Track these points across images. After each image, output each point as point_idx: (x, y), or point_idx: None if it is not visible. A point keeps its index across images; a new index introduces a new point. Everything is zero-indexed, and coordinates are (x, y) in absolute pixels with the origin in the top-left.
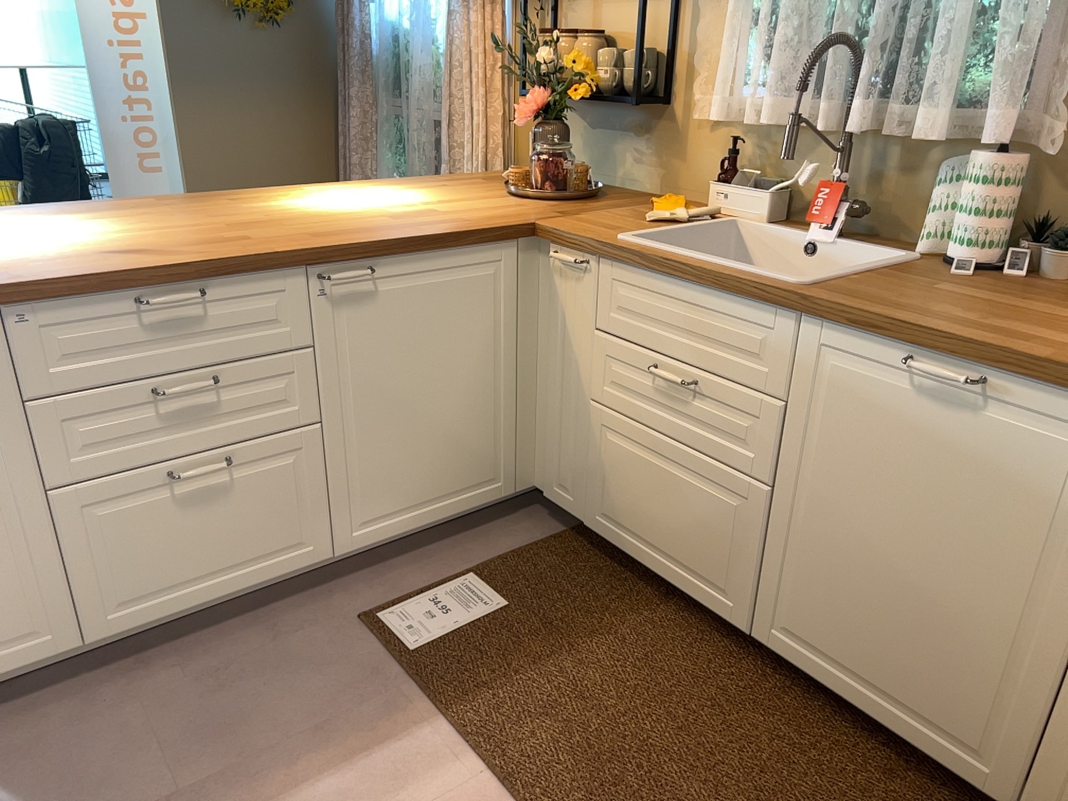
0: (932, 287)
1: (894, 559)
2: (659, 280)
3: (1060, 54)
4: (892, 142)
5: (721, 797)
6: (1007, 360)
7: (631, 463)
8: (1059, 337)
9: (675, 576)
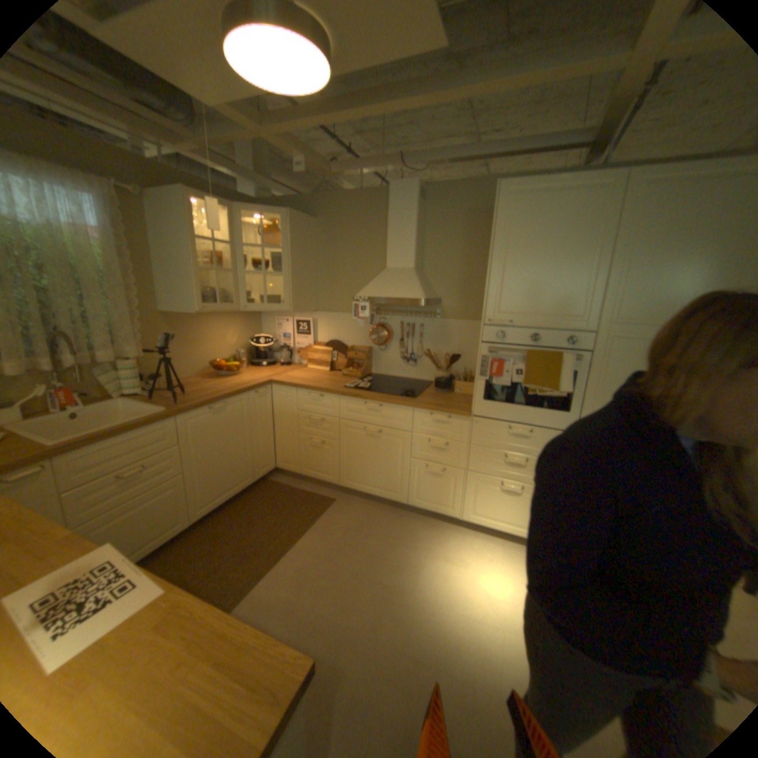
0: (165, 399)
1: (220, 458)
2: (105, 444)
3: (121, 330)
4: (64, 368)
5: (252, 533)
6: (228, 396)
7: (113, 532)
8: (215, 391)
9: (154, 547)
